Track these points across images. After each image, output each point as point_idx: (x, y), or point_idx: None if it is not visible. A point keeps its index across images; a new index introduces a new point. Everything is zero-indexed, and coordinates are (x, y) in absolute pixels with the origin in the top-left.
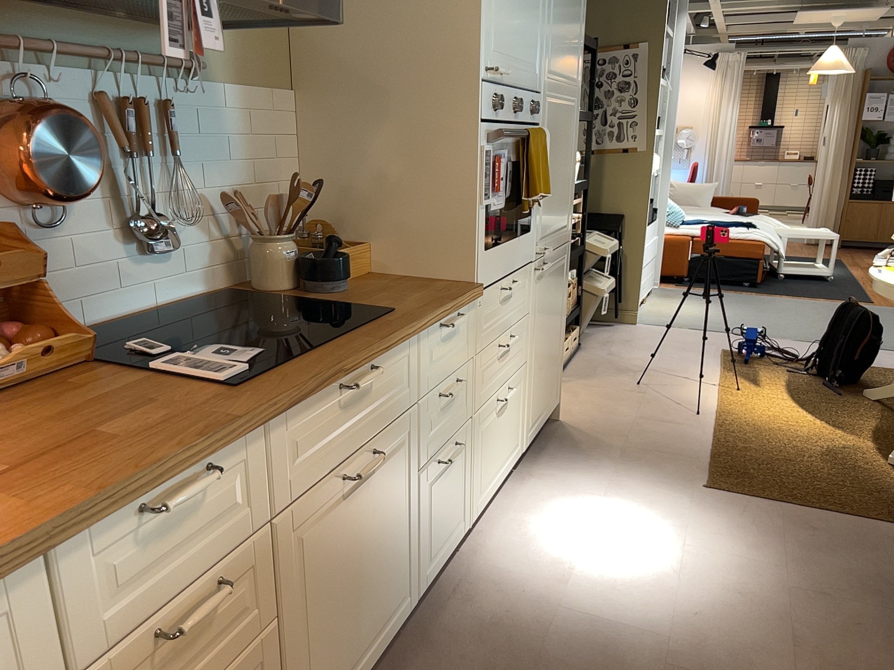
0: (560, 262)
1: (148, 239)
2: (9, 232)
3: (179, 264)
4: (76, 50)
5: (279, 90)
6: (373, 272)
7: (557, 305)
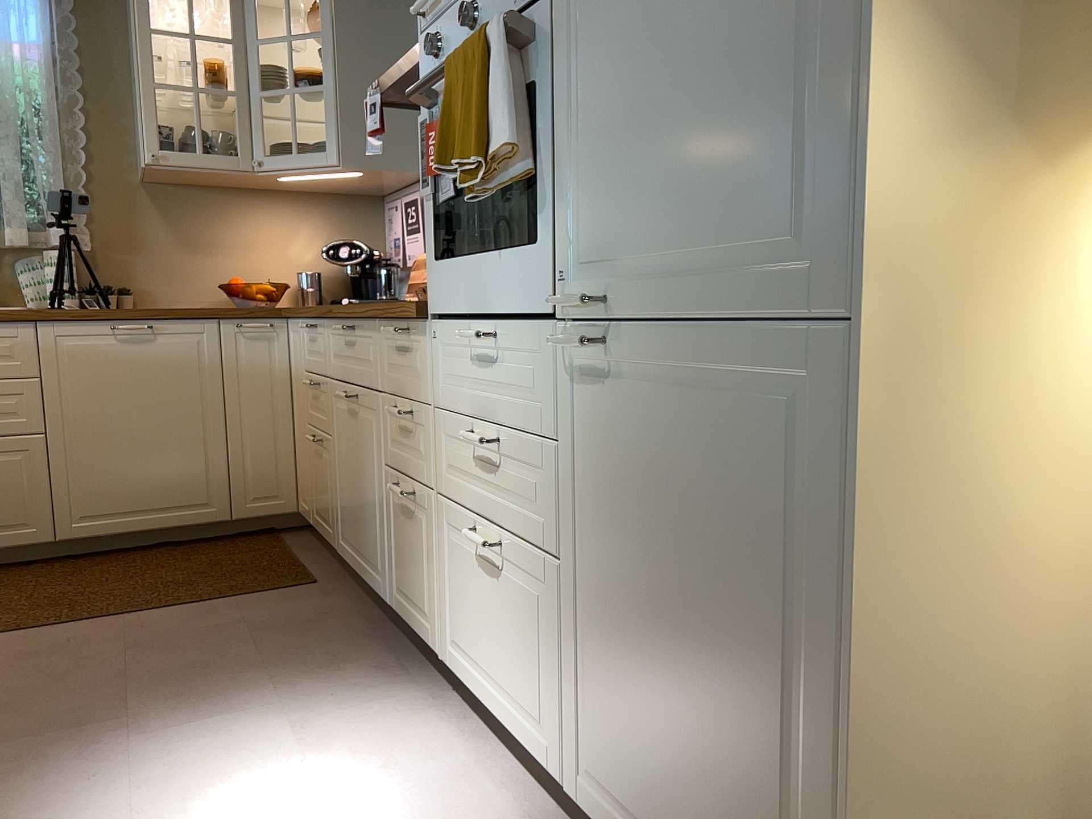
0: (750, 388)
1: None
2: None
3: None
4: None
5: None
6: None
7: (747, 563)
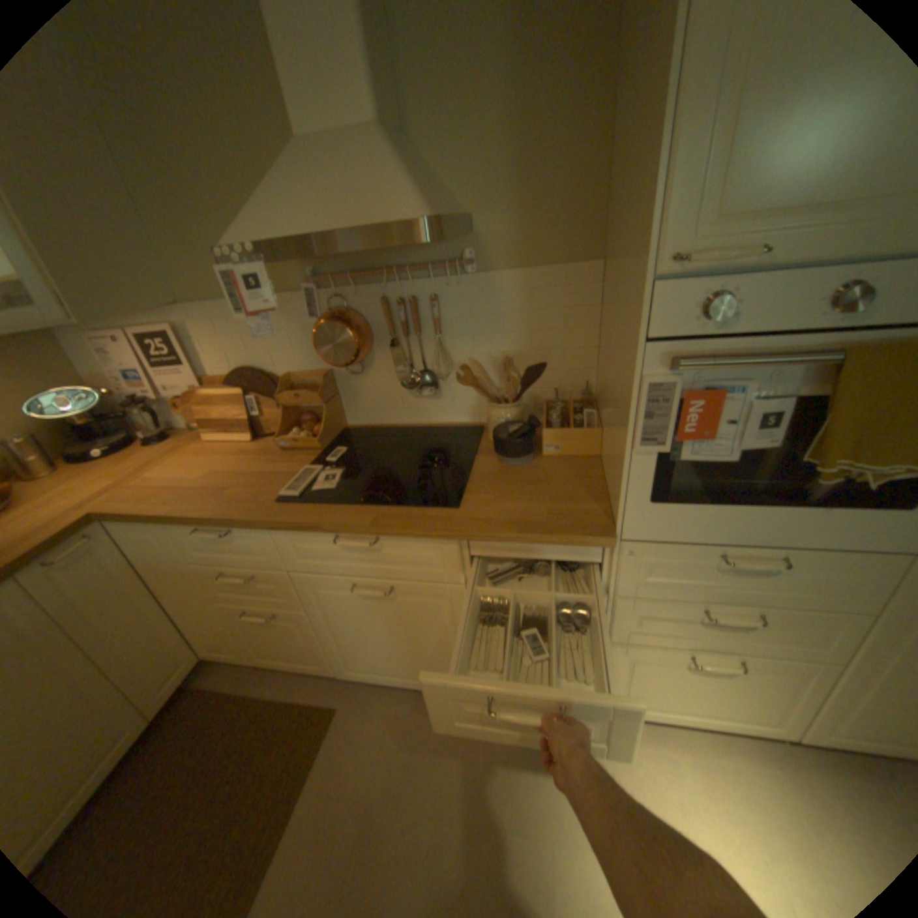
0: None
1: (409, 387)
2: (327, 376)
3: (448, 402)
4: (360, 274)
5: (576, 261)
6: (597, 457)
7: None
